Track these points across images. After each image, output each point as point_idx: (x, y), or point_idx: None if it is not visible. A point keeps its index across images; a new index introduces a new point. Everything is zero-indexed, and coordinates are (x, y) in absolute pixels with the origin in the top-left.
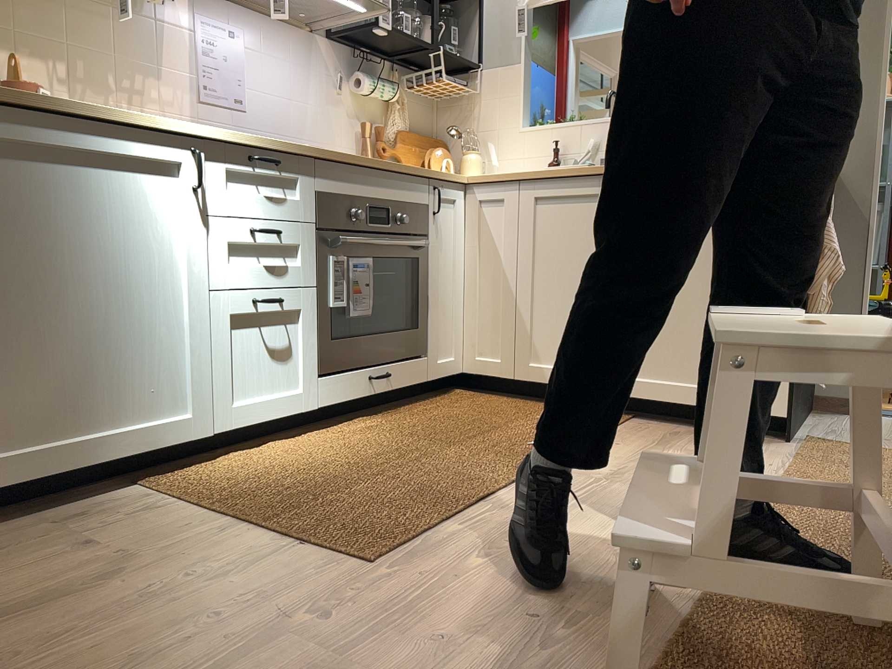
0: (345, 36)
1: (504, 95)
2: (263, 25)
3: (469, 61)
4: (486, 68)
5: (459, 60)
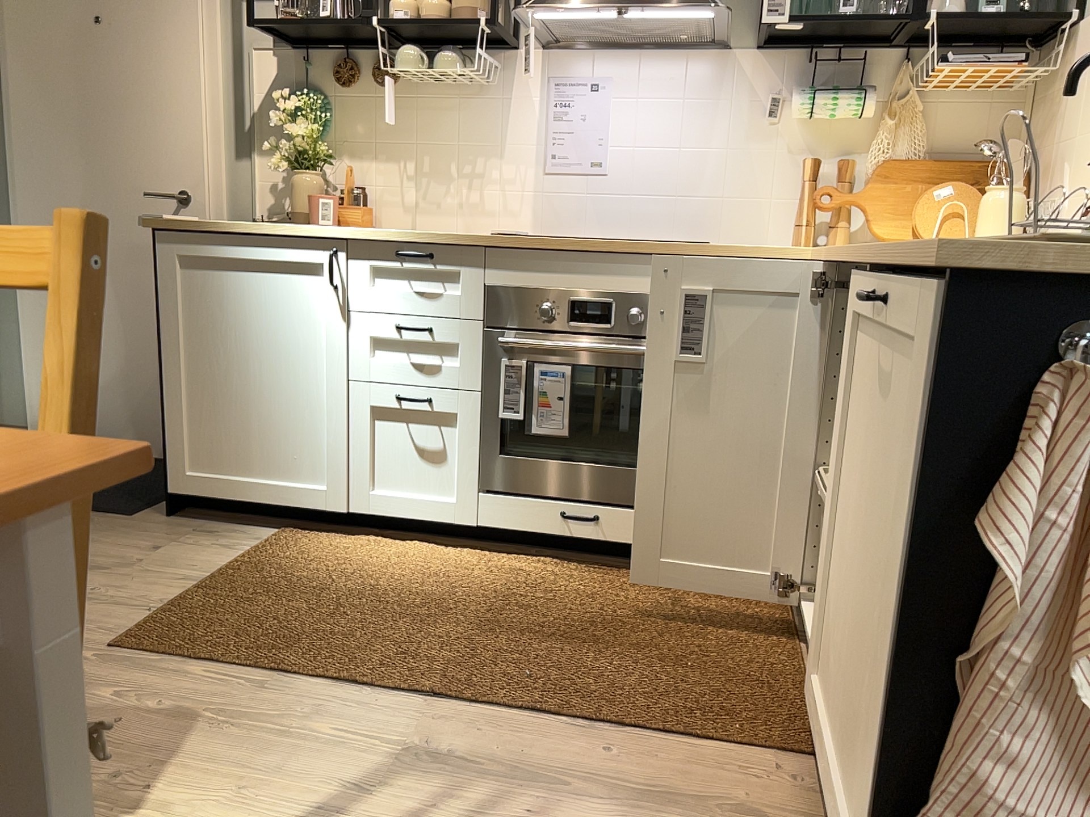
0: (772, 43)
1: (1087, 72)
2: (639, 65)
3: (1066, 10)
4: (1080, 19)
5: (1003, 20)
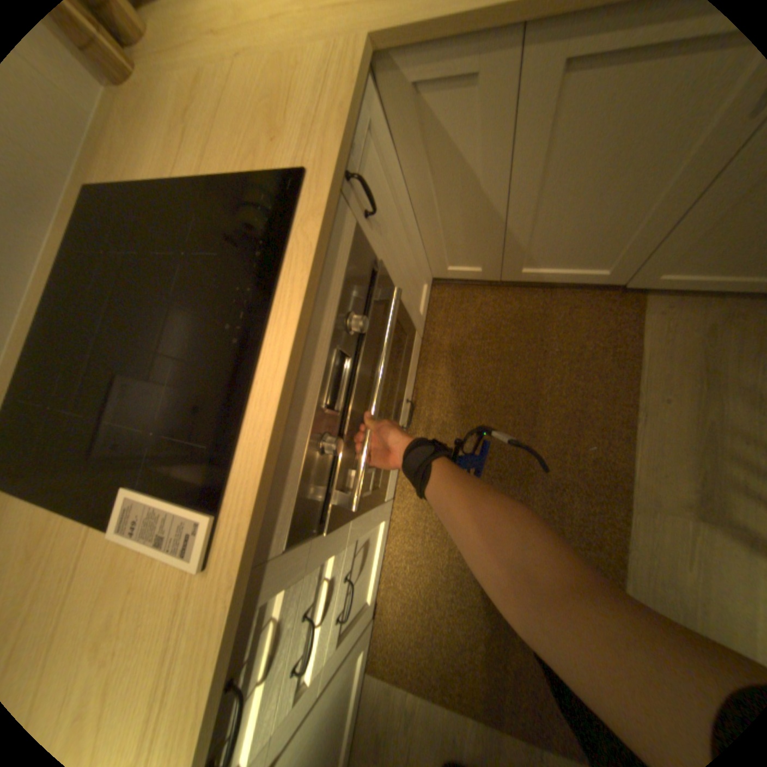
0: None
1: None
2: None
3: None
4: None
5: None
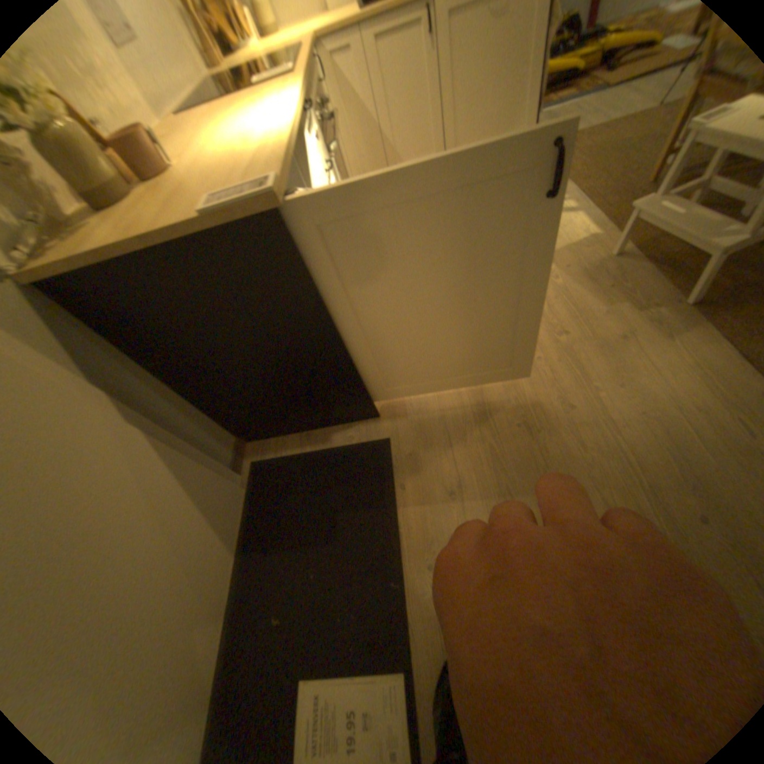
0: None
1: None
2: None
3: None
4: None
5: None
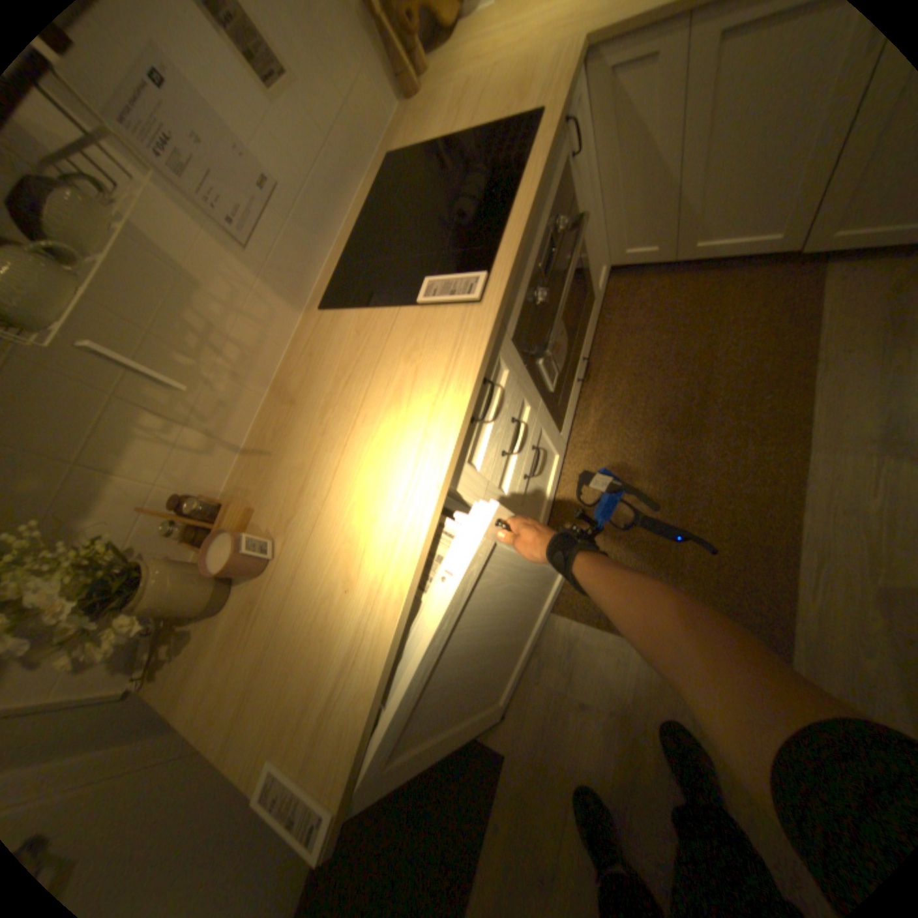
0: None
1: None
2: None
3: None
4: None
5: None
